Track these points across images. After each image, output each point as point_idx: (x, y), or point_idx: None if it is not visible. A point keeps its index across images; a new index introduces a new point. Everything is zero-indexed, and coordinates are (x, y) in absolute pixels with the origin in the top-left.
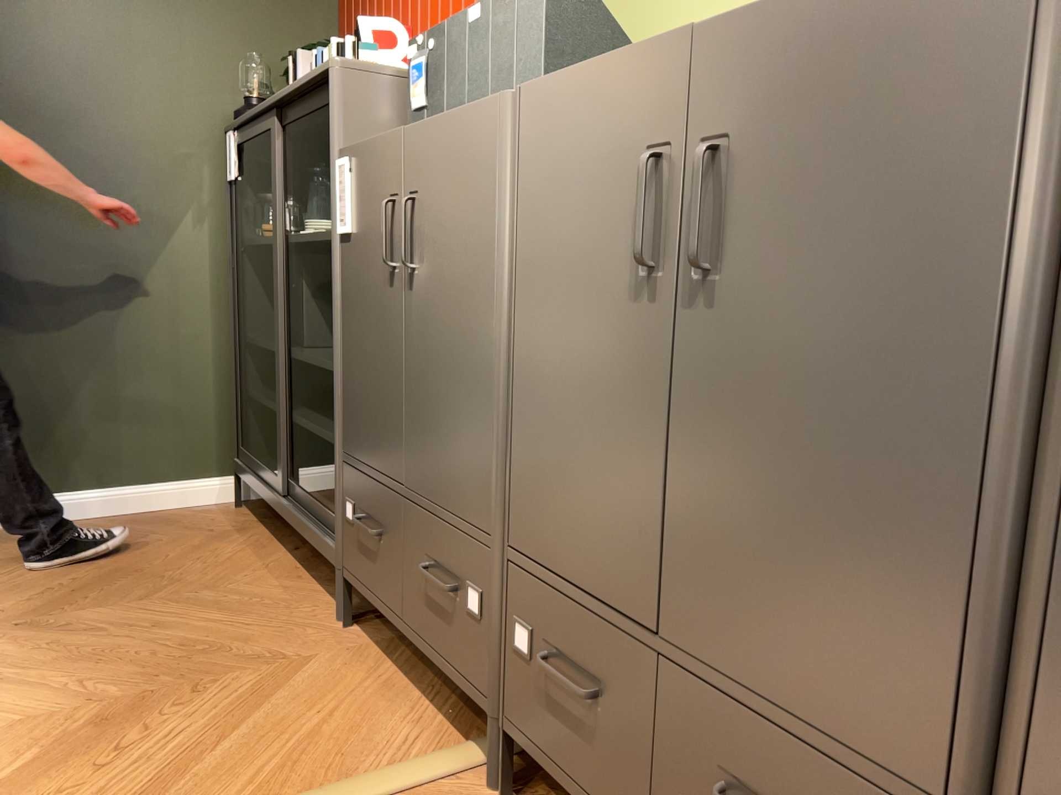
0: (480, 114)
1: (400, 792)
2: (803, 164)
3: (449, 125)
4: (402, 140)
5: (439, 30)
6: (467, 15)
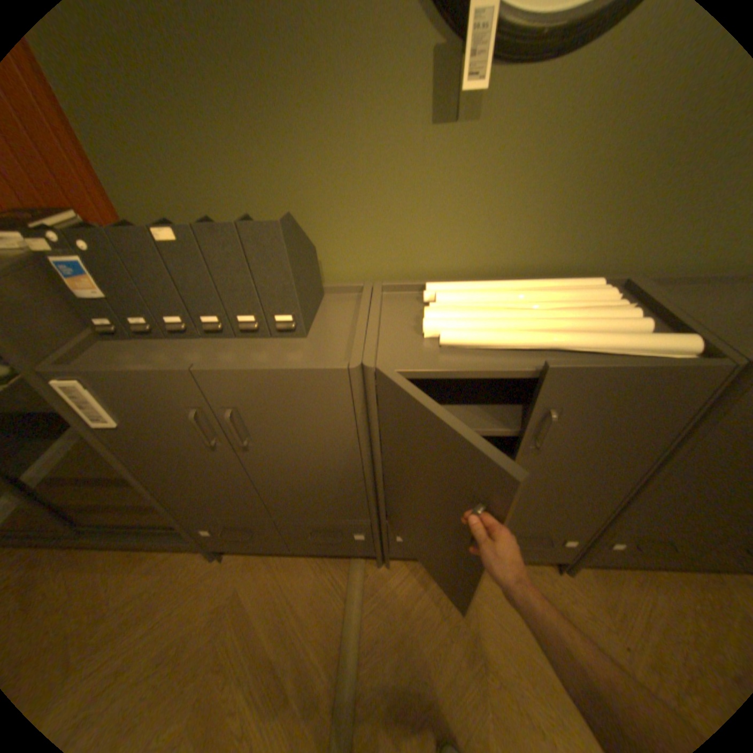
0: (323, 375)
1: (363, 603)
2: (602, 419)
3: (275, 375)
4: (190, 377)
5: (91, 231)
6: (147, 229)
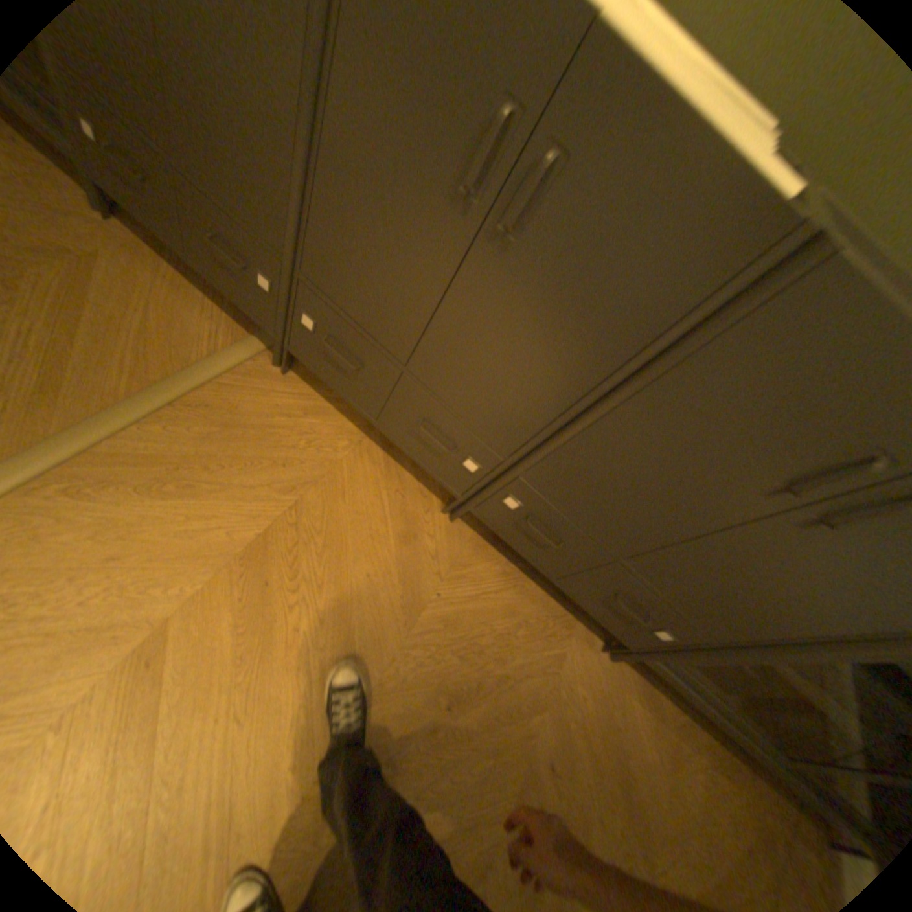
0: None
1: (225, 372)
2: (599, 222)
3: None
4: None
5: None
6: None
